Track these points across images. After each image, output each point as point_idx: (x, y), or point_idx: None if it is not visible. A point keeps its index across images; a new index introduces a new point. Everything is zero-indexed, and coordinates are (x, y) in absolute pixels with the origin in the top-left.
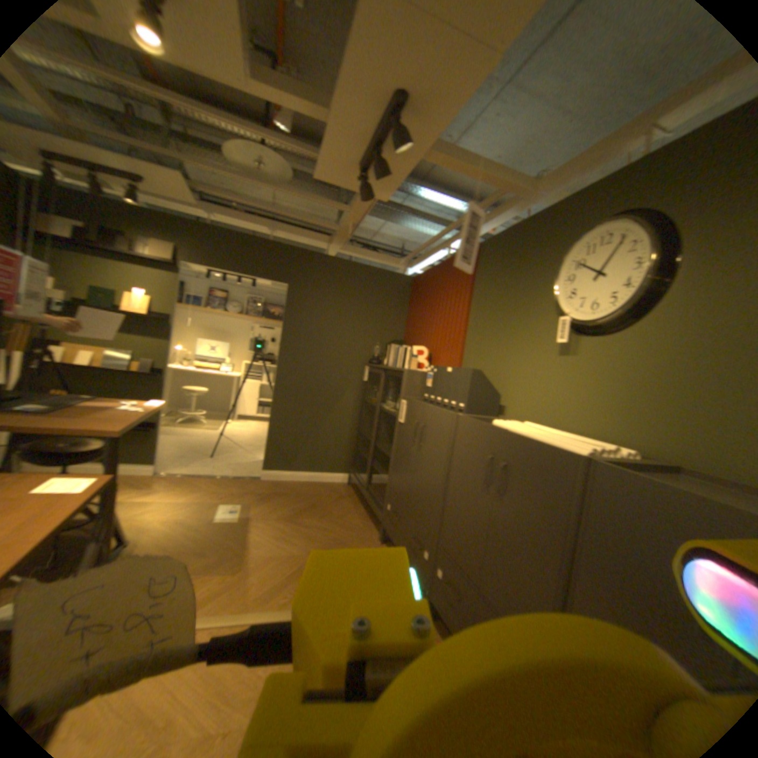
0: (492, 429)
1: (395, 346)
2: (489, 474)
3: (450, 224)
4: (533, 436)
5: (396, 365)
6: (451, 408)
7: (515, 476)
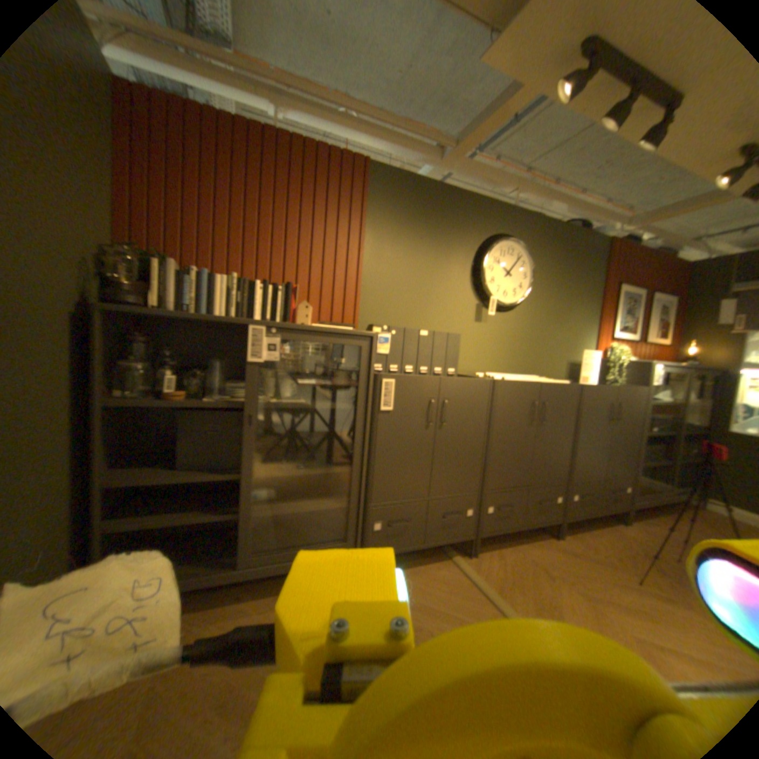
0: (532, 384)
1: (191, 269)
2: (532, 414)
3: (351, 100)
4: (540, 381)
5: (214, 313)
6: (435, 376)
7: (550, 407)
